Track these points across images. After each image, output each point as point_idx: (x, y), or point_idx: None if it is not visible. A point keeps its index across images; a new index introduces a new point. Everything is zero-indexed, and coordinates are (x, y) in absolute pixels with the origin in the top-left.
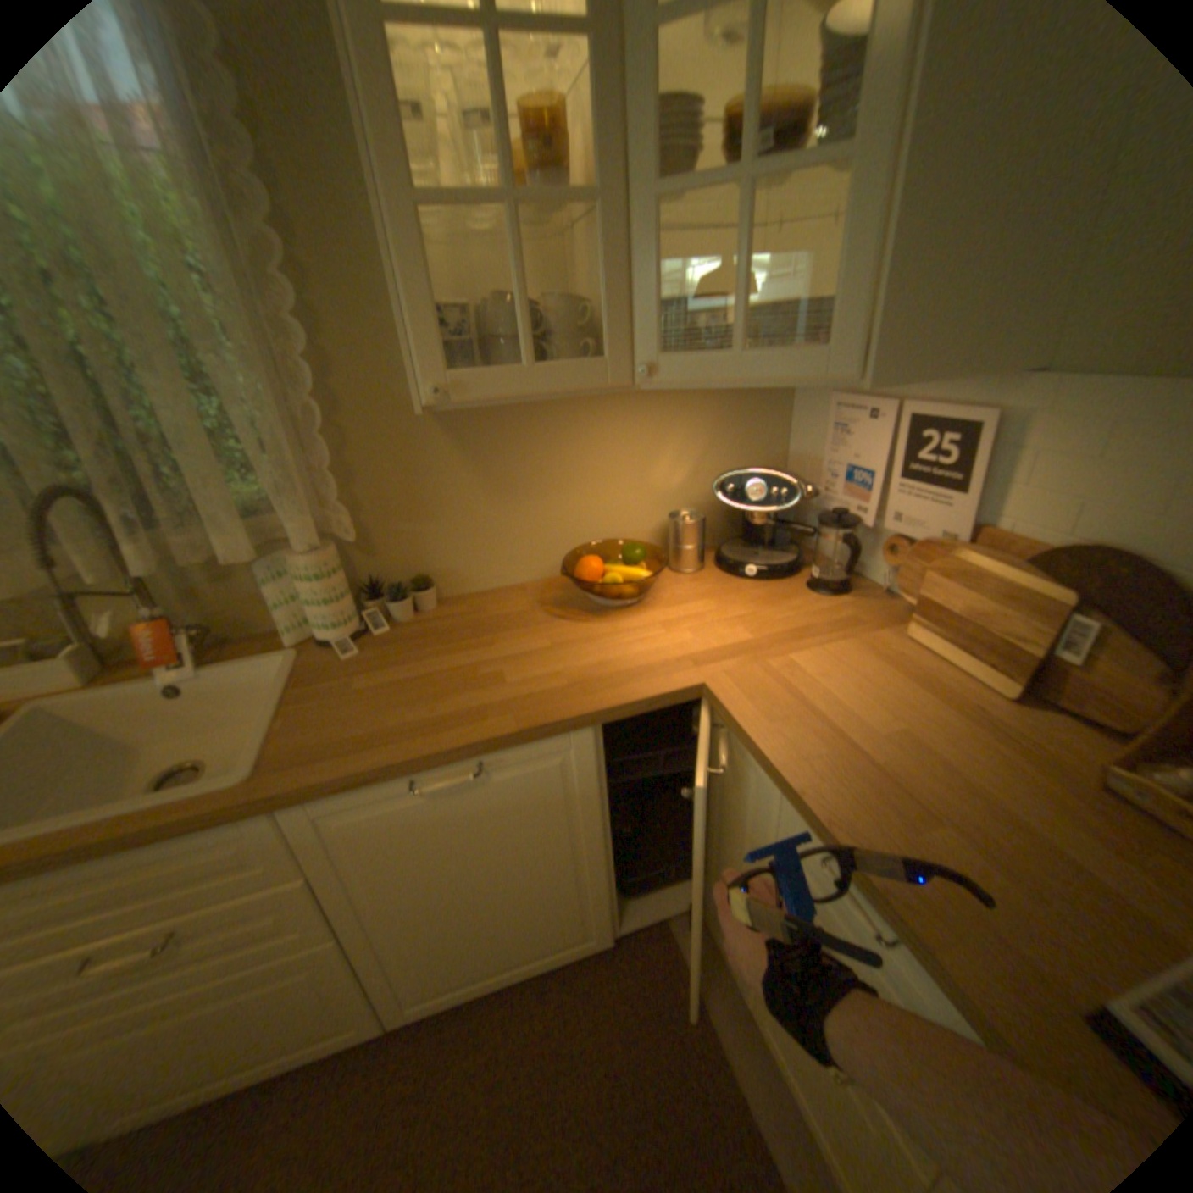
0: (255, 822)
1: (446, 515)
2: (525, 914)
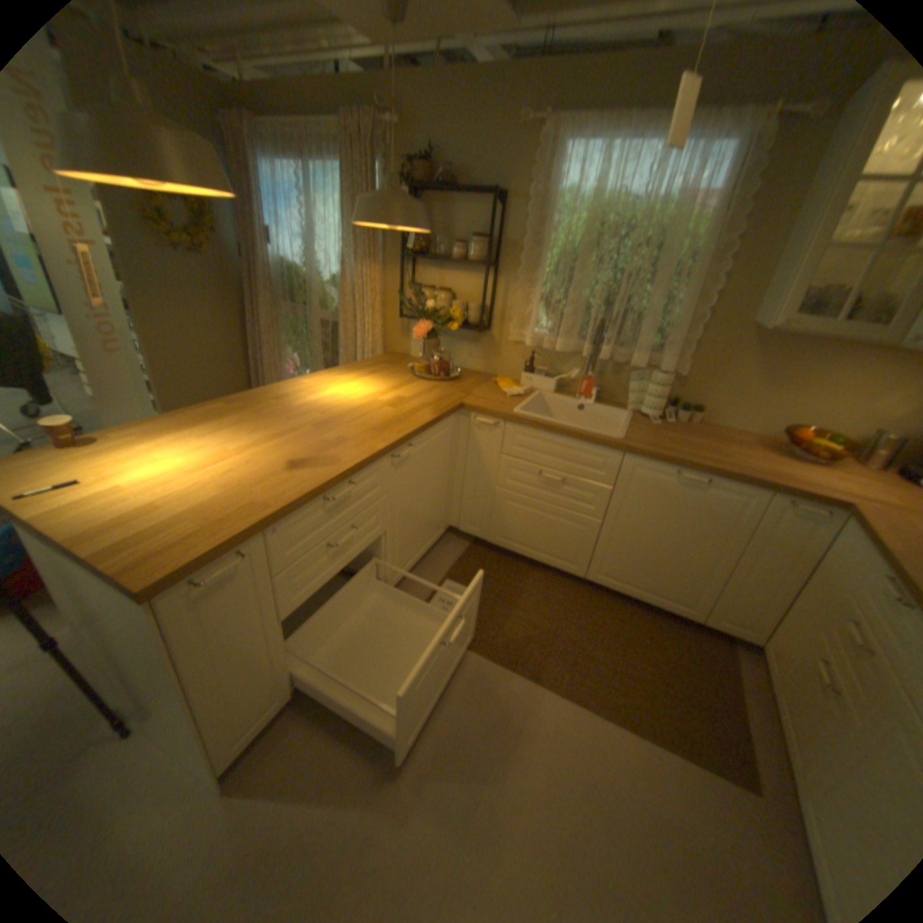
0: (618, 455)
1: (731, 382)
2: (677, 569)
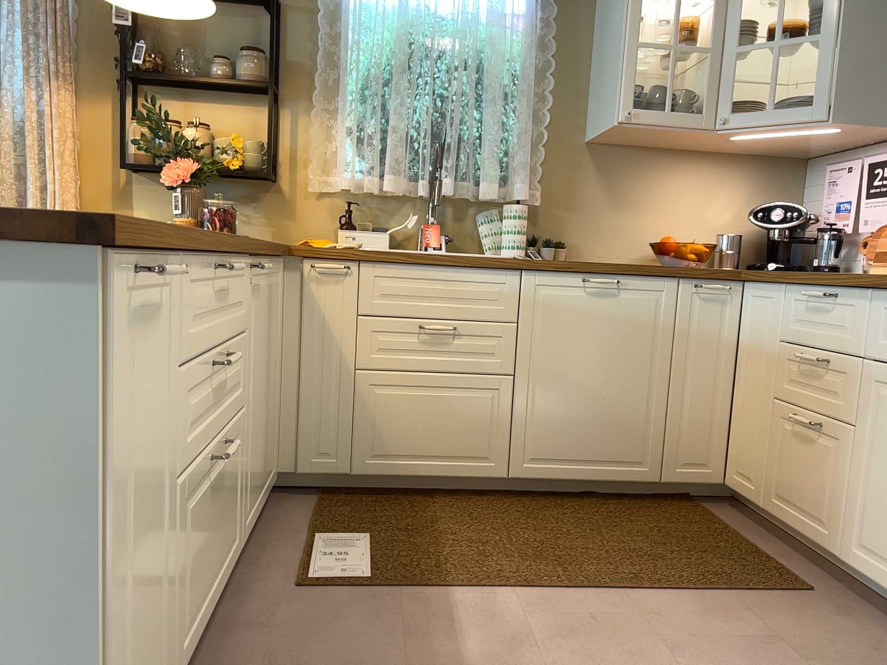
0: (516, 274)
1: (583, 209)
2: (614, 411)
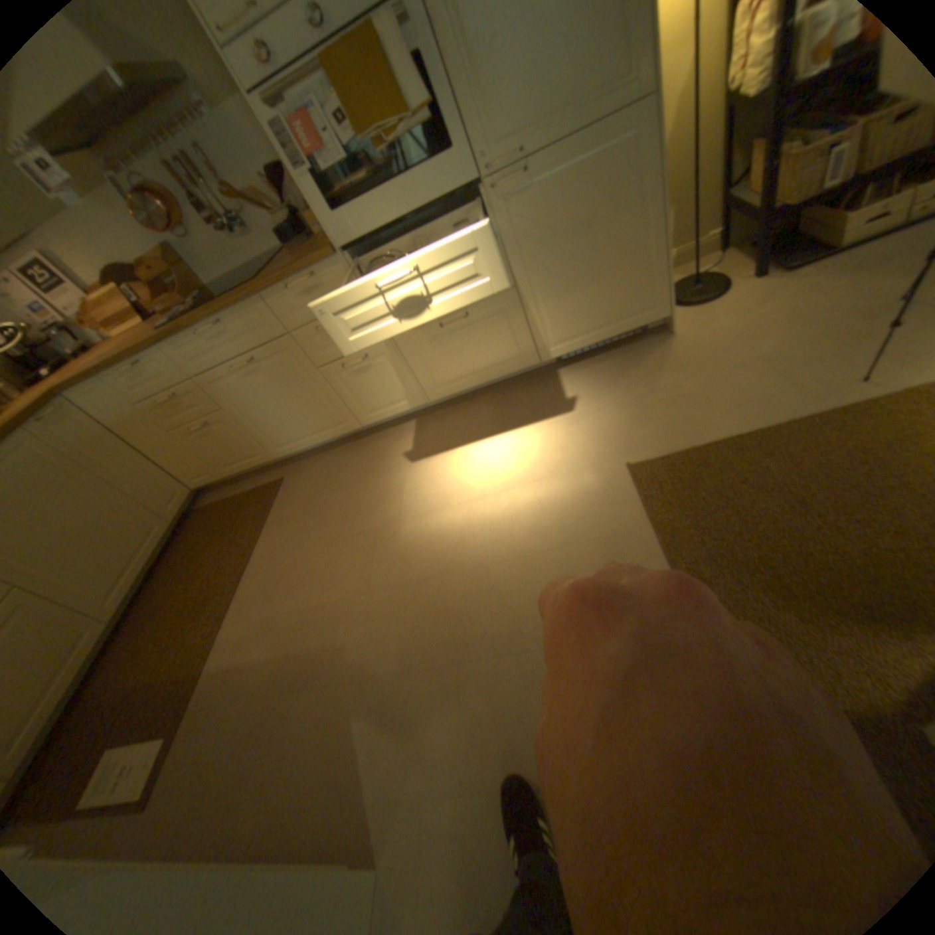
0: None
1: None
2: (104, 526)
